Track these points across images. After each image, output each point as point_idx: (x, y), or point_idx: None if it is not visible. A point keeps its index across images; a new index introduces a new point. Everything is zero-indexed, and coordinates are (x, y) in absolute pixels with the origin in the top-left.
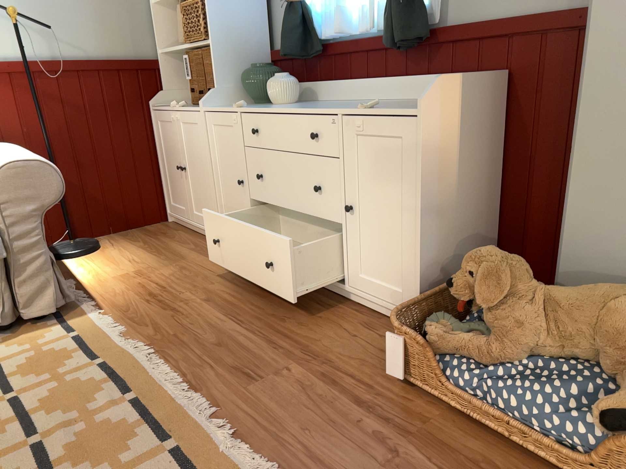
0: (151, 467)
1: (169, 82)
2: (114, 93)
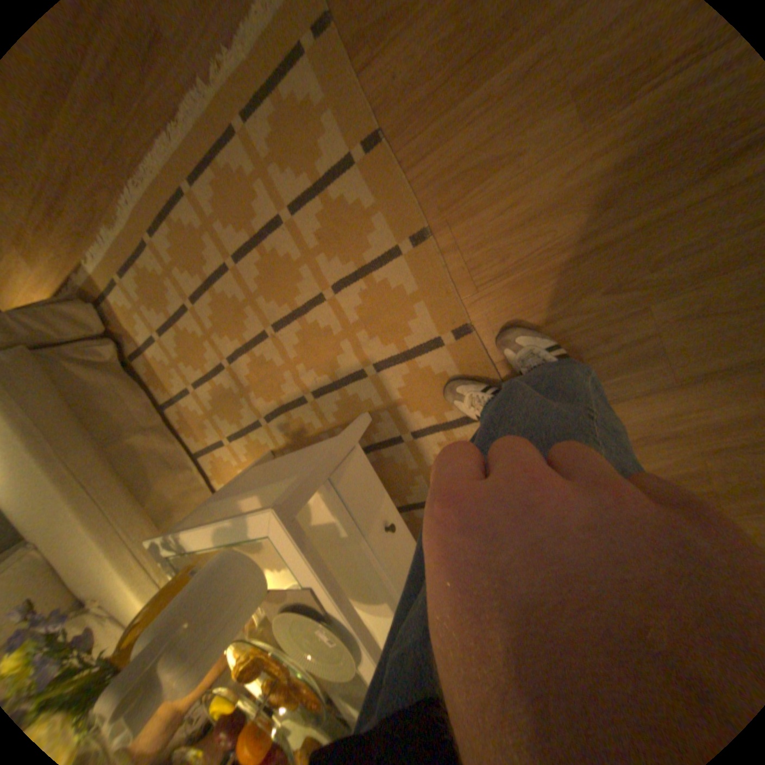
0: (256, 136)
1: None
2: None
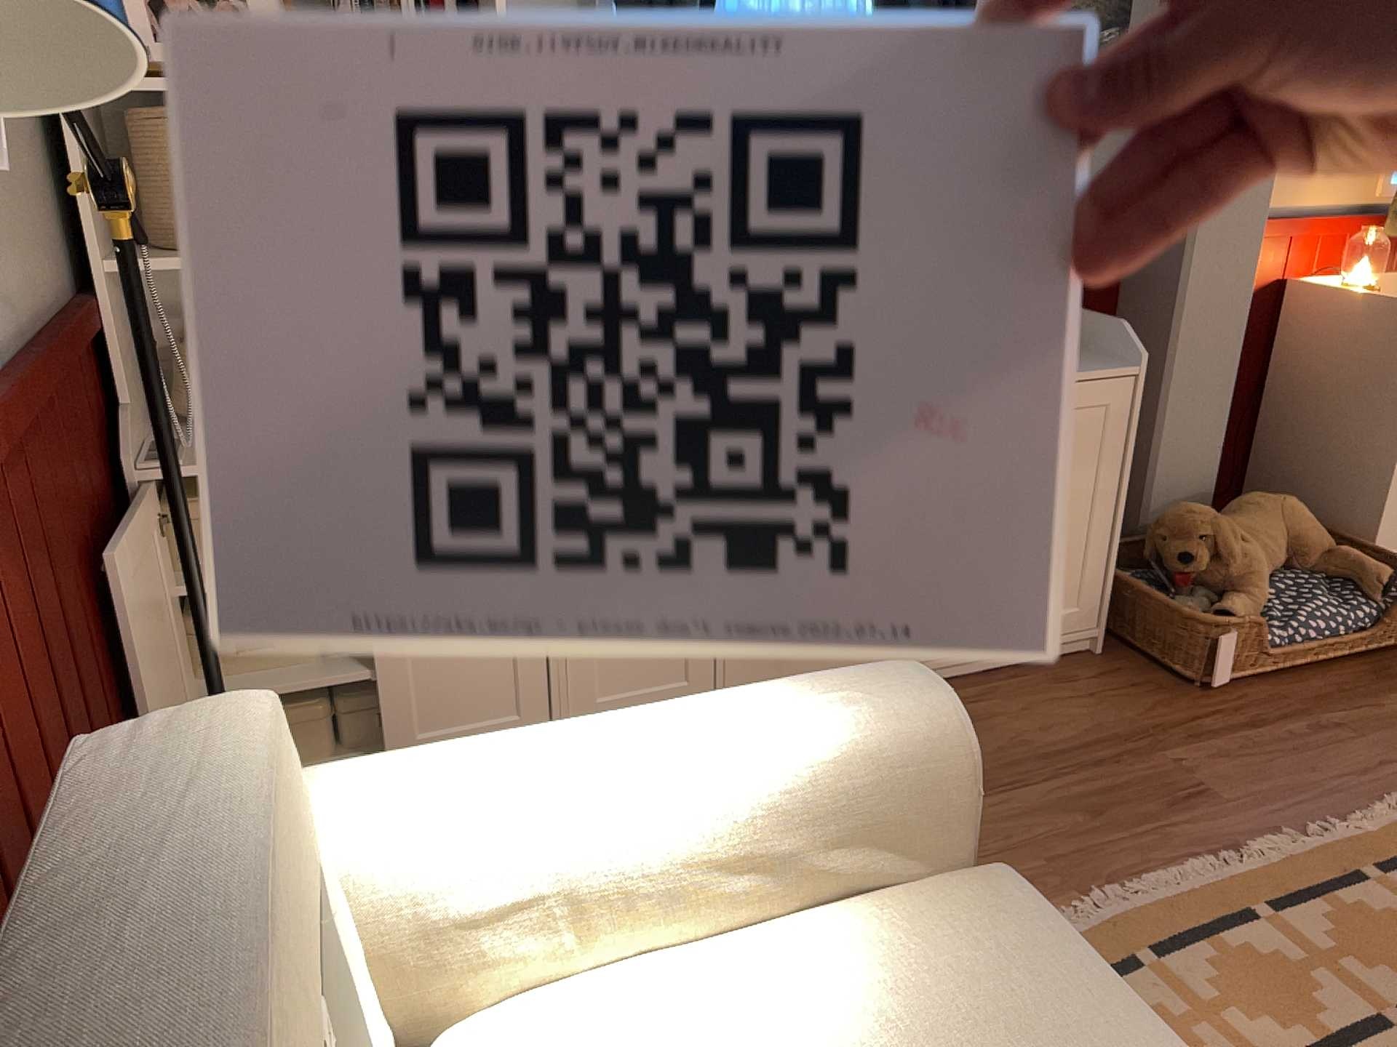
0: None
1: (129, 365)
2: (76, 452)
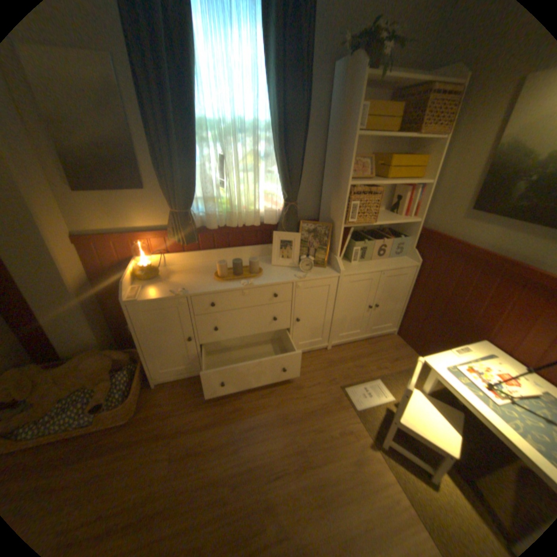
0: None
1: None
2: None
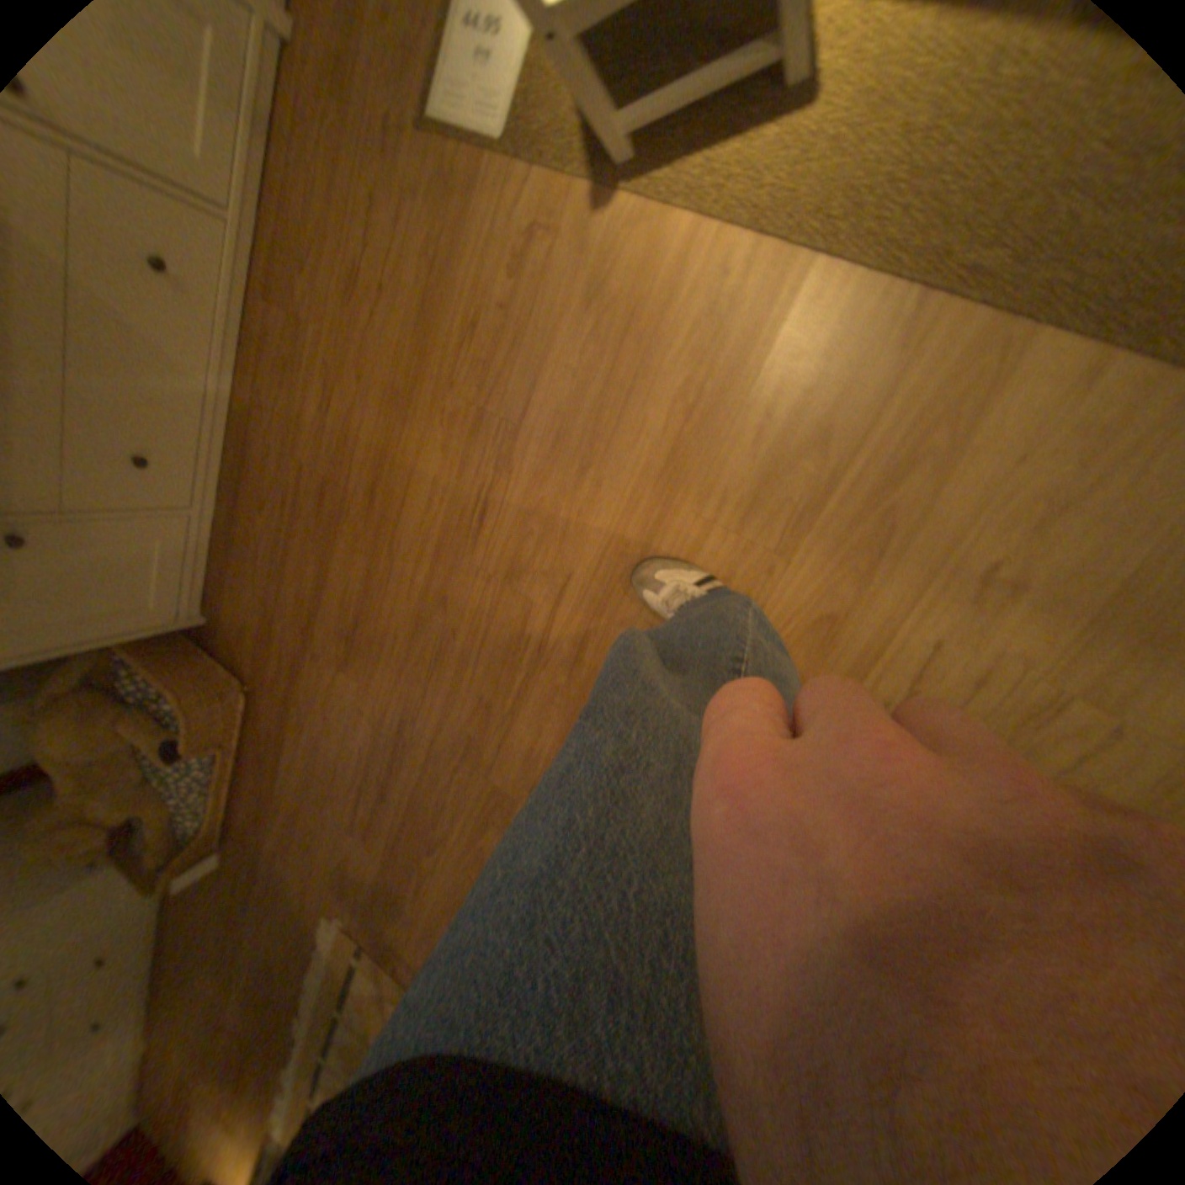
0: (344, 1020)
1: None
2: None
